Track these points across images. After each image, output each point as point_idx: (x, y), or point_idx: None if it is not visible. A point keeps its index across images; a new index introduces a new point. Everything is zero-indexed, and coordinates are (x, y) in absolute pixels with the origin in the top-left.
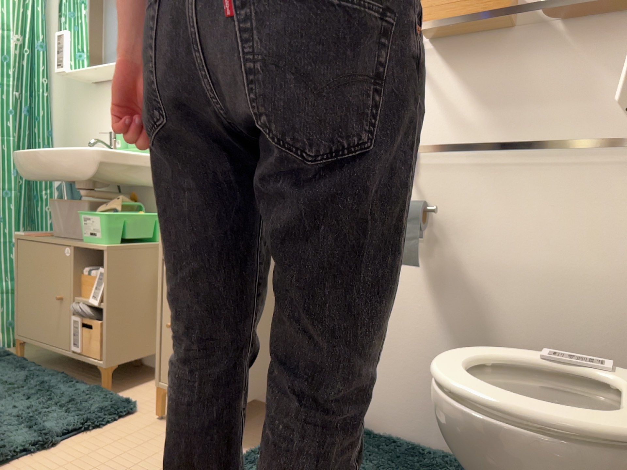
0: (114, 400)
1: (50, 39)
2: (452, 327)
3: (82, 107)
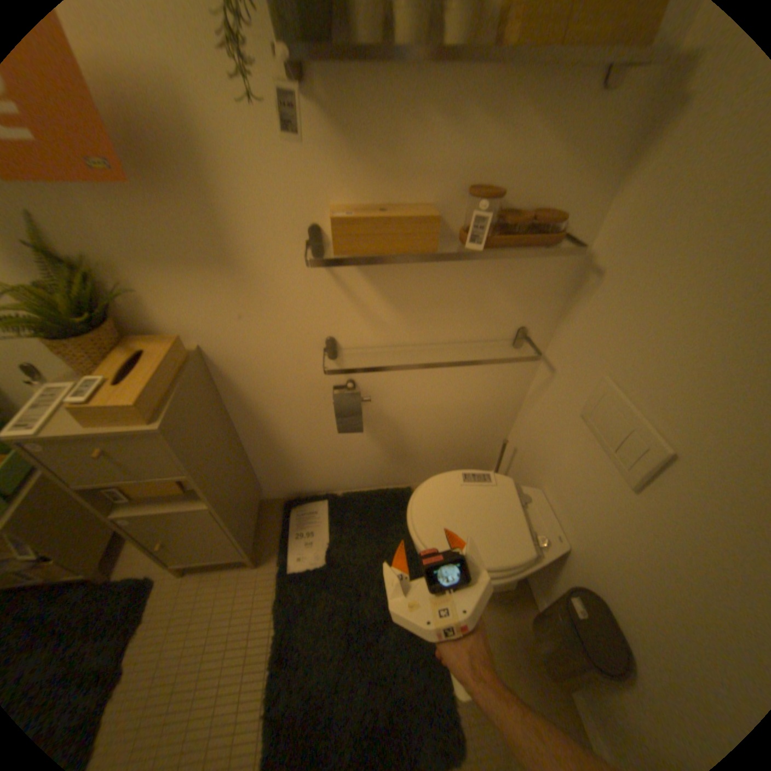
0: (126, 590)
1: None
2: (380, 440)
3: None
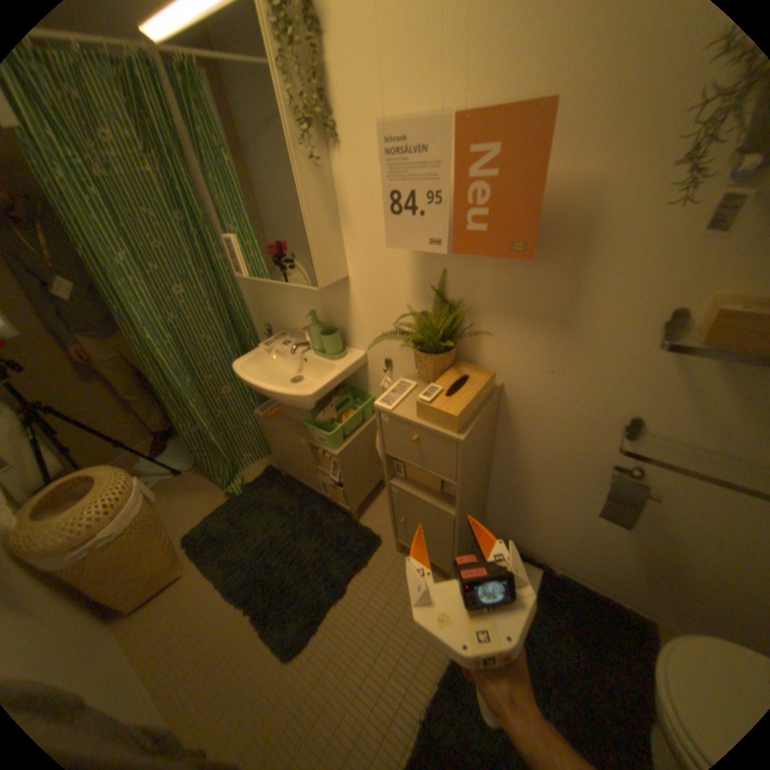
0: (366, 537)
1: (207, 208)
2: (643, 548)
3: (264, 285)
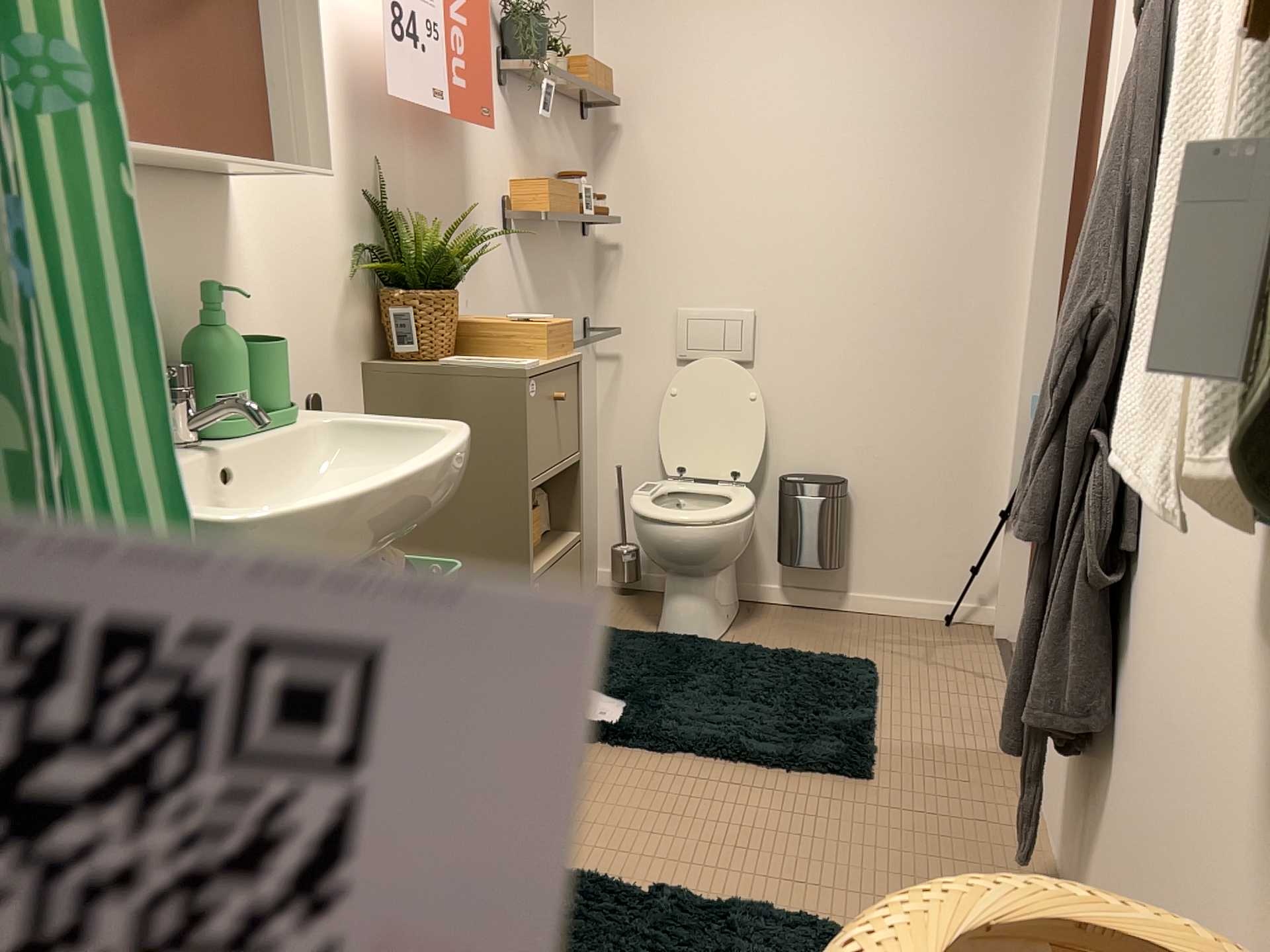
0: None
1: None
2: None
3: None
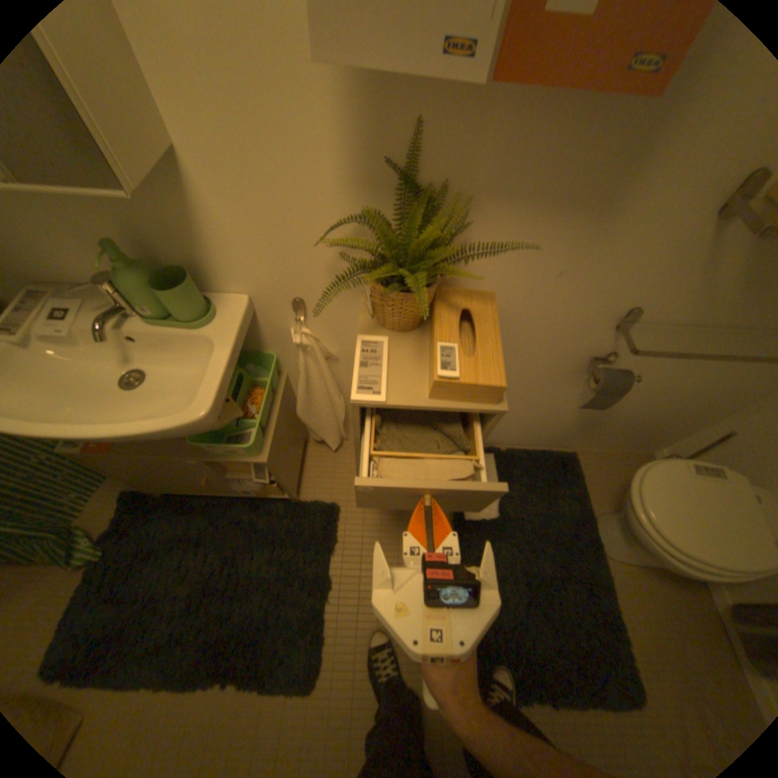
0: (321, 512)
1: None
2: (584, 410)
3: None
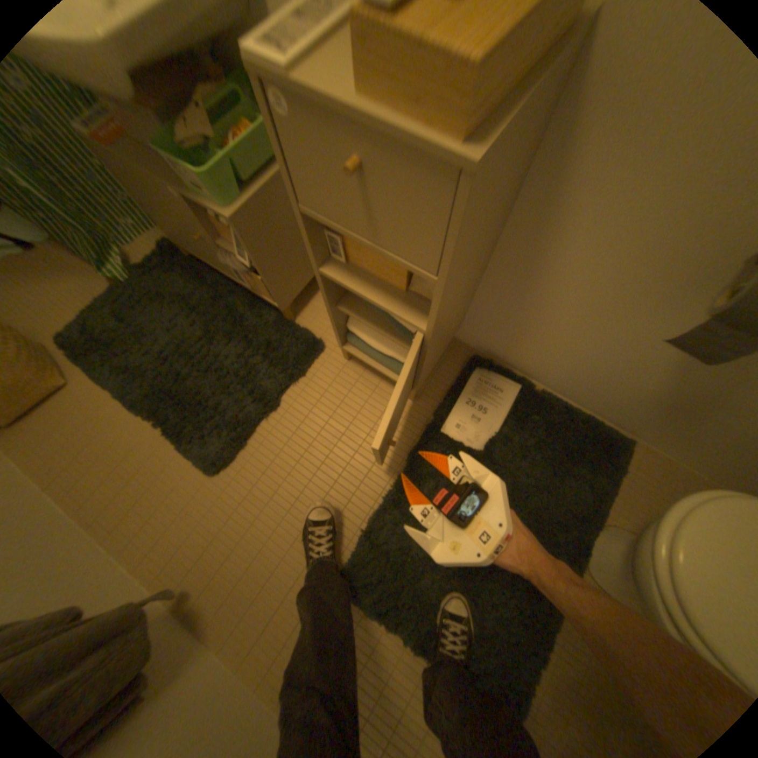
0: (305, 341)
1: None
2: (687, 375)
3: None
